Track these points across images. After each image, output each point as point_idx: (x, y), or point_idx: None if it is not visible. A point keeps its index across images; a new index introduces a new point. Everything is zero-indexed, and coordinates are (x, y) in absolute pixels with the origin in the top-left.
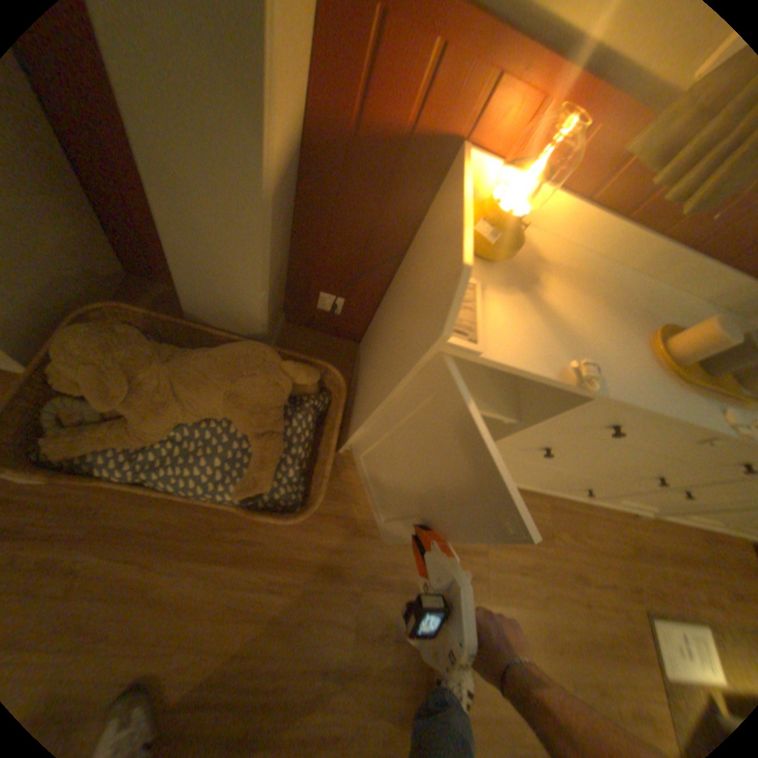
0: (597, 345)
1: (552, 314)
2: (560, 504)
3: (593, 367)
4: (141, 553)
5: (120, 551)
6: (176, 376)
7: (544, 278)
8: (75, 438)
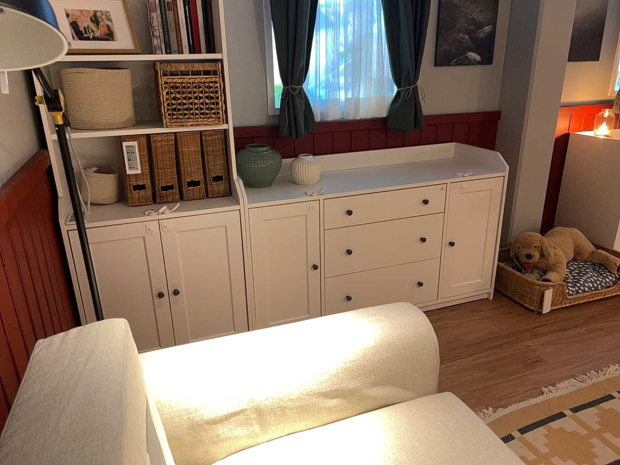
0: None
1: None
2: None
3: None
4: (606, 319)
5: (599, 321)
6: (552, 244)
7: None
8: (548, 278)
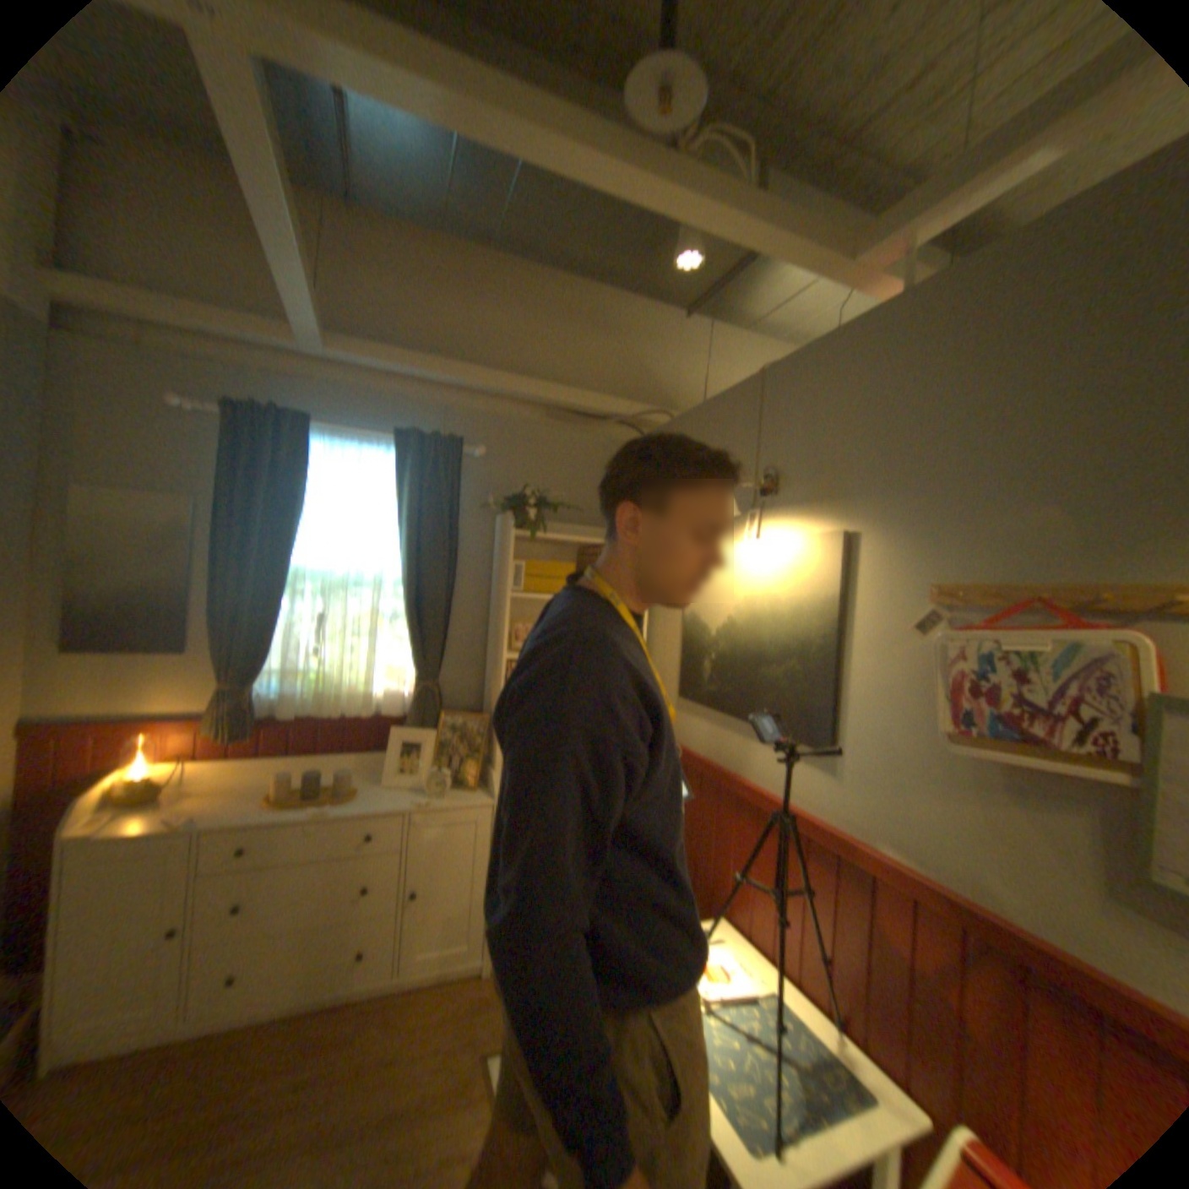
0: (205, 814)
1: (173, 813)
2: (371, 1007)
3: (185, 821)
4: None
5: None
6: None
7: (182, 802)
8: None
